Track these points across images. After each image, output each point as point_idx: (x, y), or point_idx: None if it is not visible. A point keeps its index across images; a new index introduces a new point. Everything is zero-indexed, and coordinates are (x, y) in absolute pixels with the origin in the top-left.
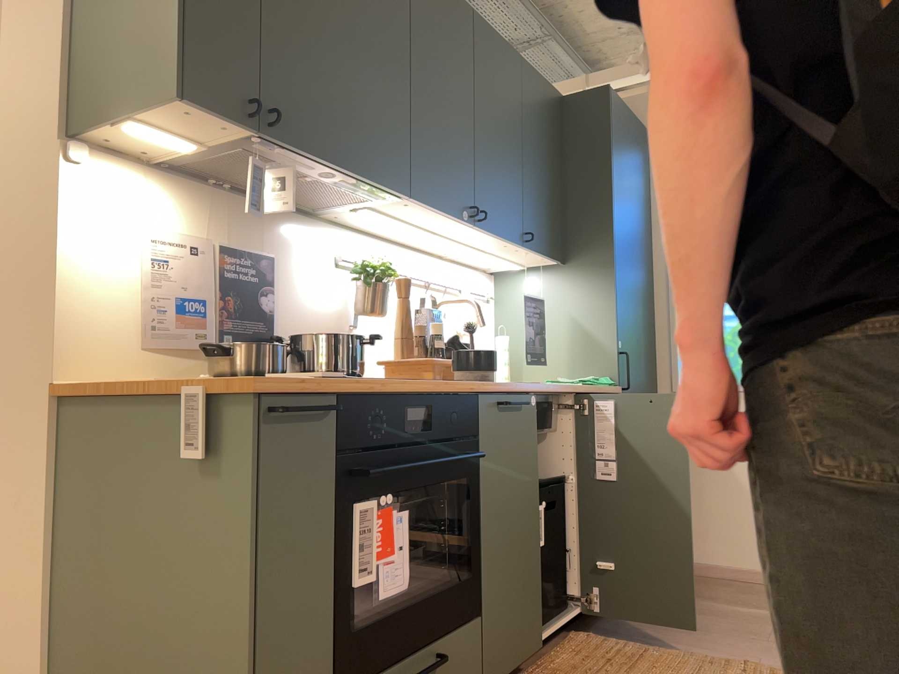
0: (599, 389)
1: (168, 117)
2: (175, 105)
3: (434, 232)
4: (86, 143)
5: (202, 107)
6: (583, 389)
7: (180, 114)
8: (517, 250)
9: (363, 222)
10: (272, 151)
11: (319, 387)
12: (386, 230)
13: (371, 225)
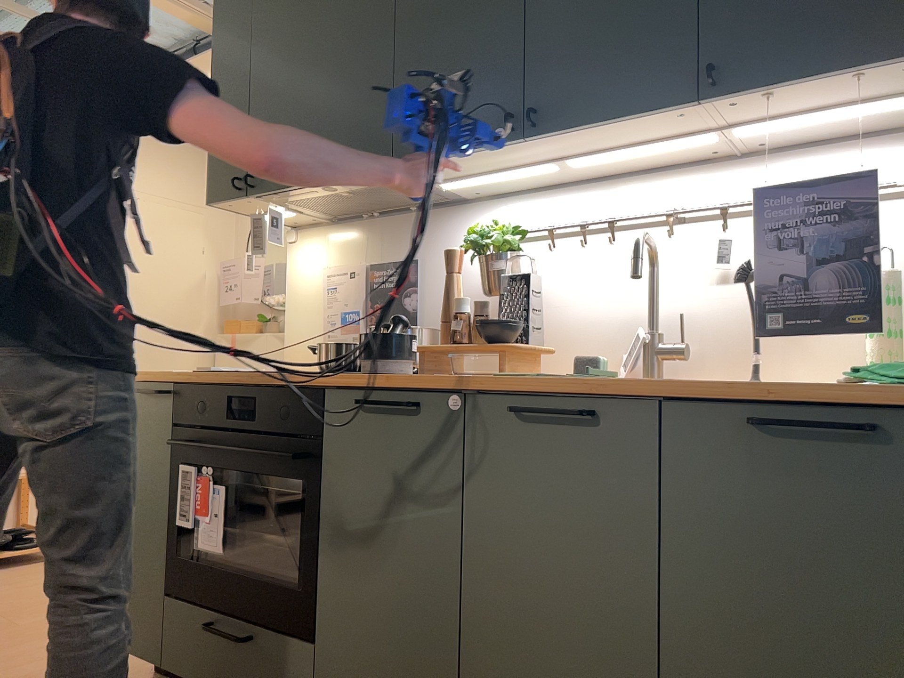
0: (828, 392)
1: (242, 209)
2: (219, 207)
3: (558, 160)
4: (300, 227)
5: (222, 201)
6: (647, 390)
7: (234, 207)
8: (740, 106)
9: (513, 184)
10: (281, 198)
11: (159, 378)
12: (554, 177)
13: (529, 181)
